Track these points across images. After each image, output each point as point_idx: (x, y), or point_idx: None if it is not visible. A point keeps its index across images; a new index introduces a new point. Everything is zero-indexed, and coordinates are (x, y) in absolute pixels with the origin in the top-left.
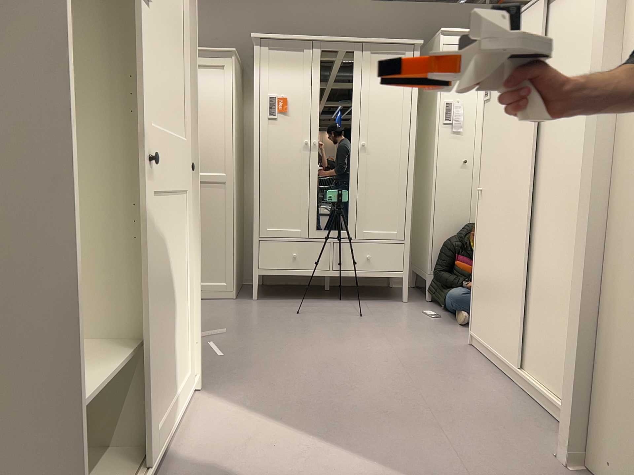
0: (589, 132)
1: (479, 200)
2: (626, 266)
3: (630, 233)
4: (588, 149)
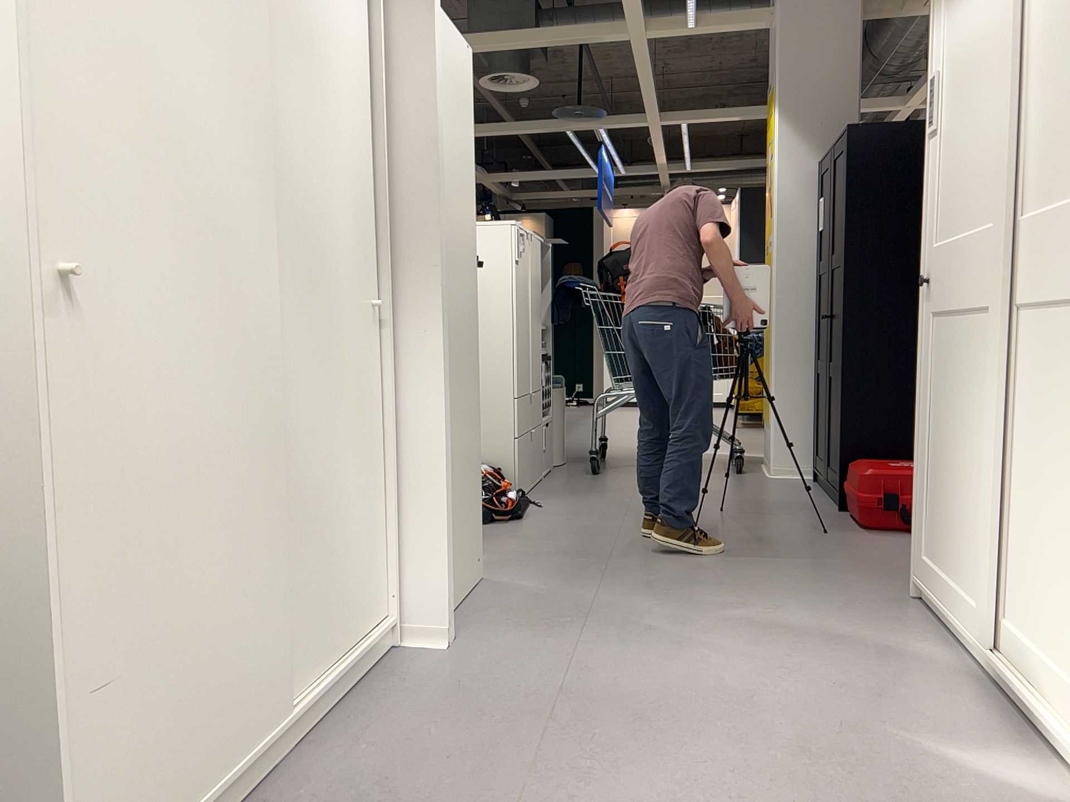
0: (439, 232)
1: (52, 315)
2: (437, 380)
3: (436, 346)
4: (439, 251)
